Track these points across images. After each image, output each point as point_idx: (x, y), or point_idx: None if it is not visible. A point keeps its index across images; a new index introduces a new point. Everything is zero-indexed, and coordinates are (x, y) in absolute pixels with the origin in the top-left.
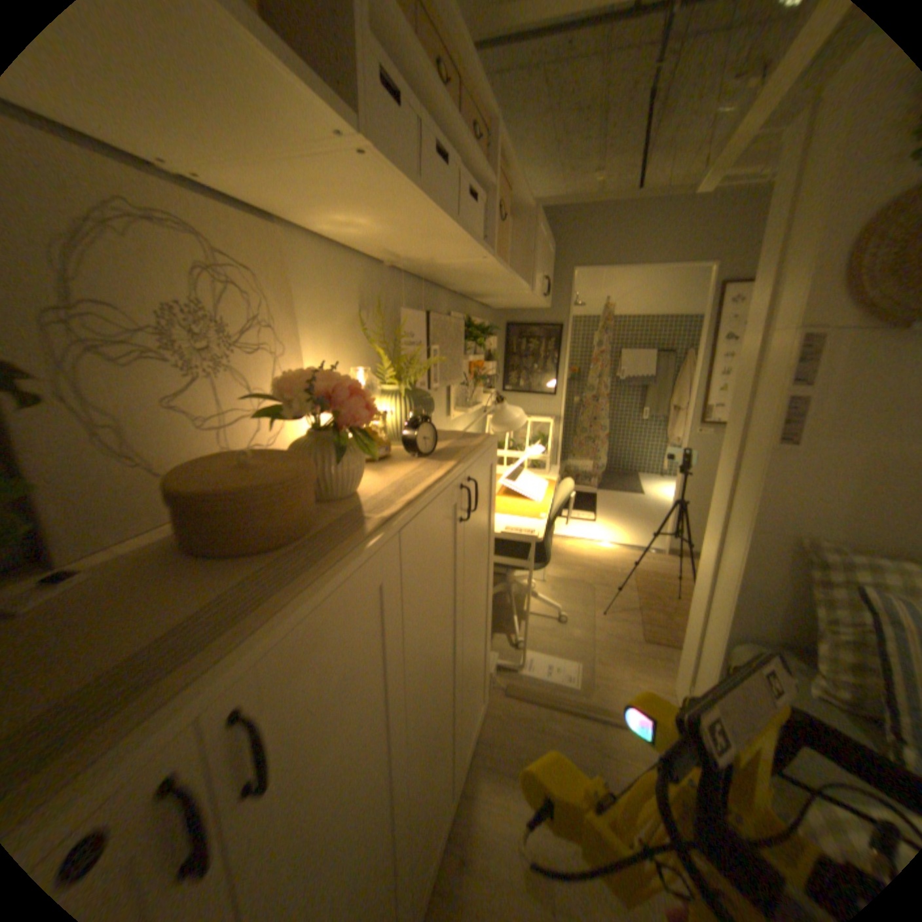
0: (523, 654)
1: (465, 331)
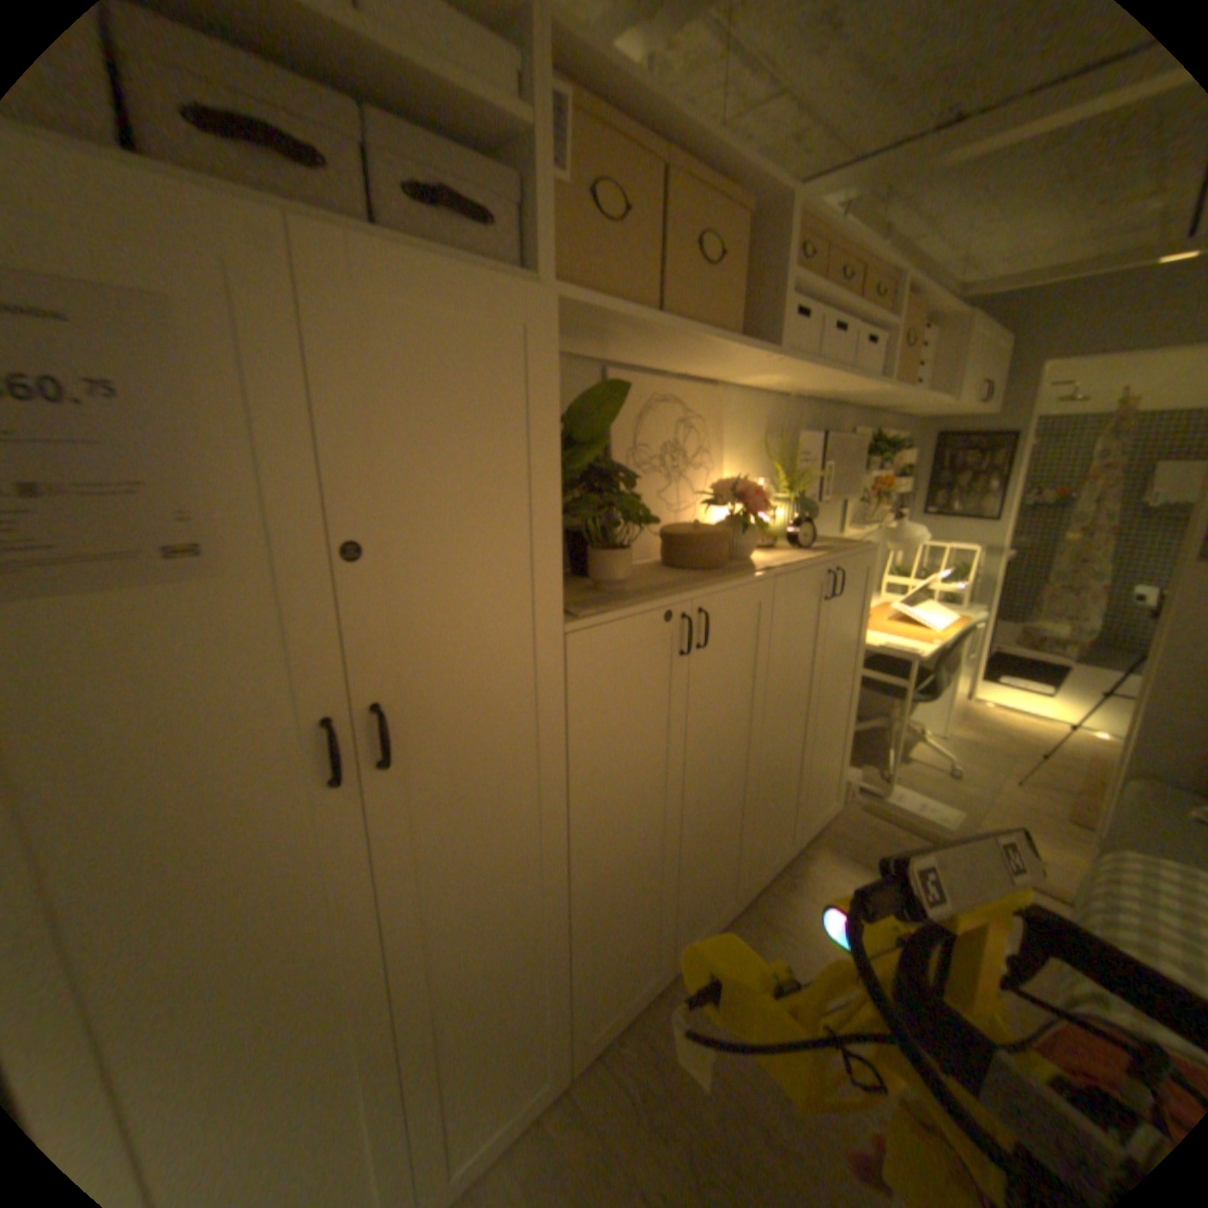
0: (892, 782)
1: (872, 447)
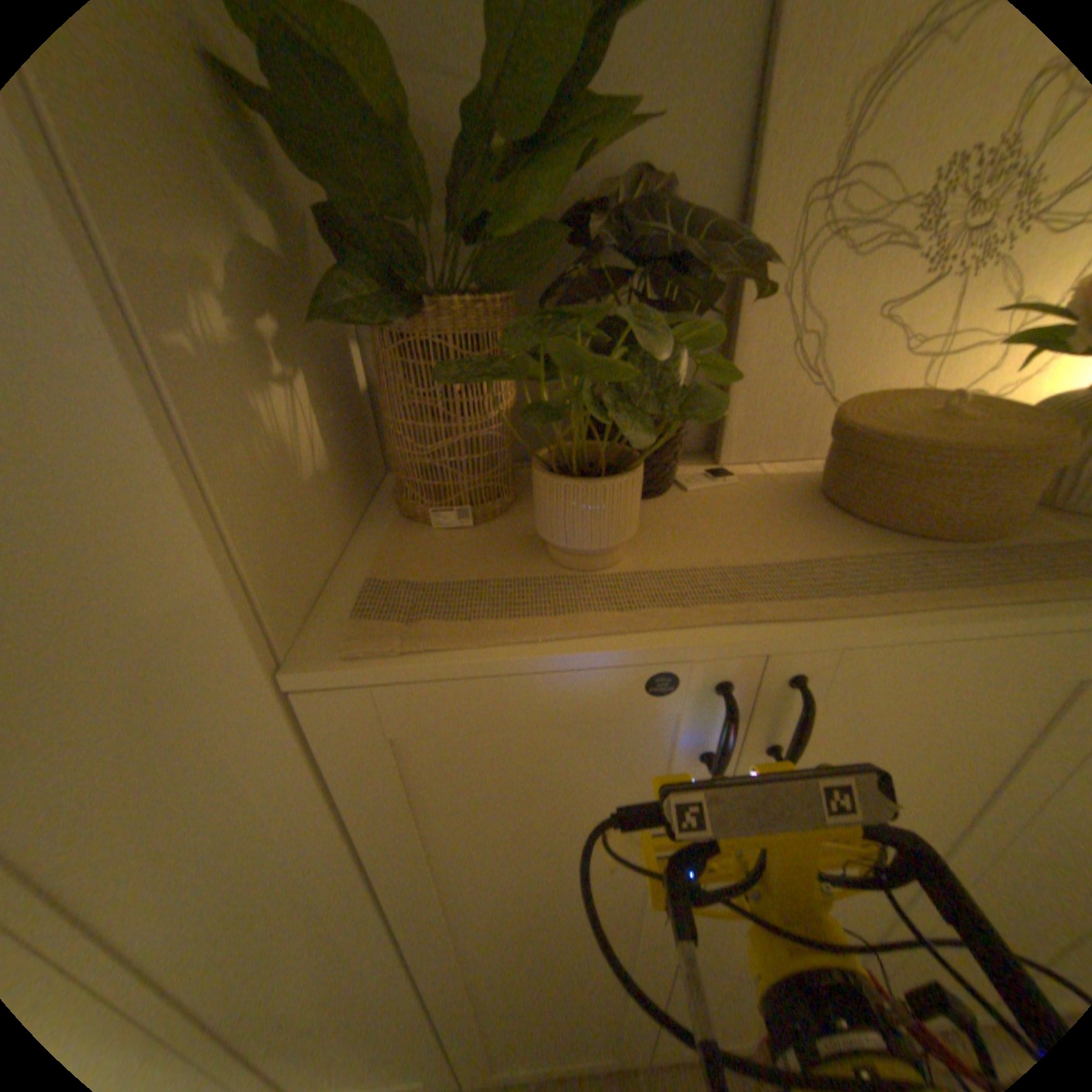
0: None
1: None
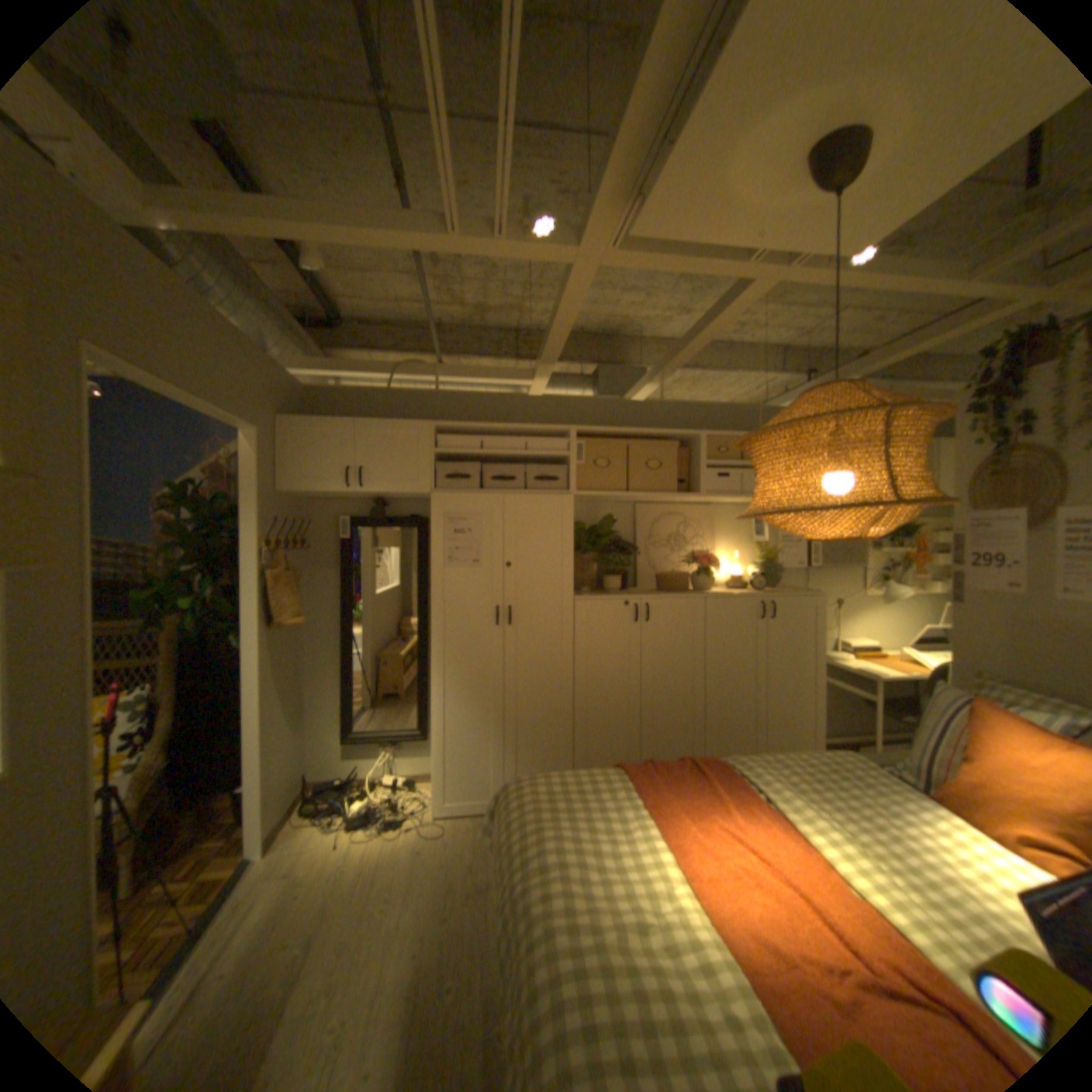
0: None
1: None
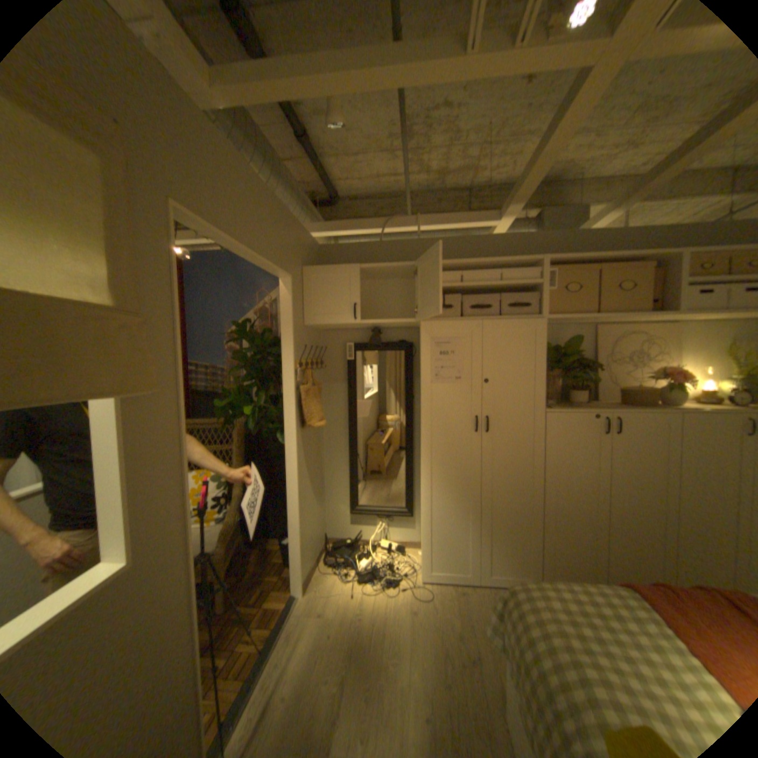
0: None
1: None
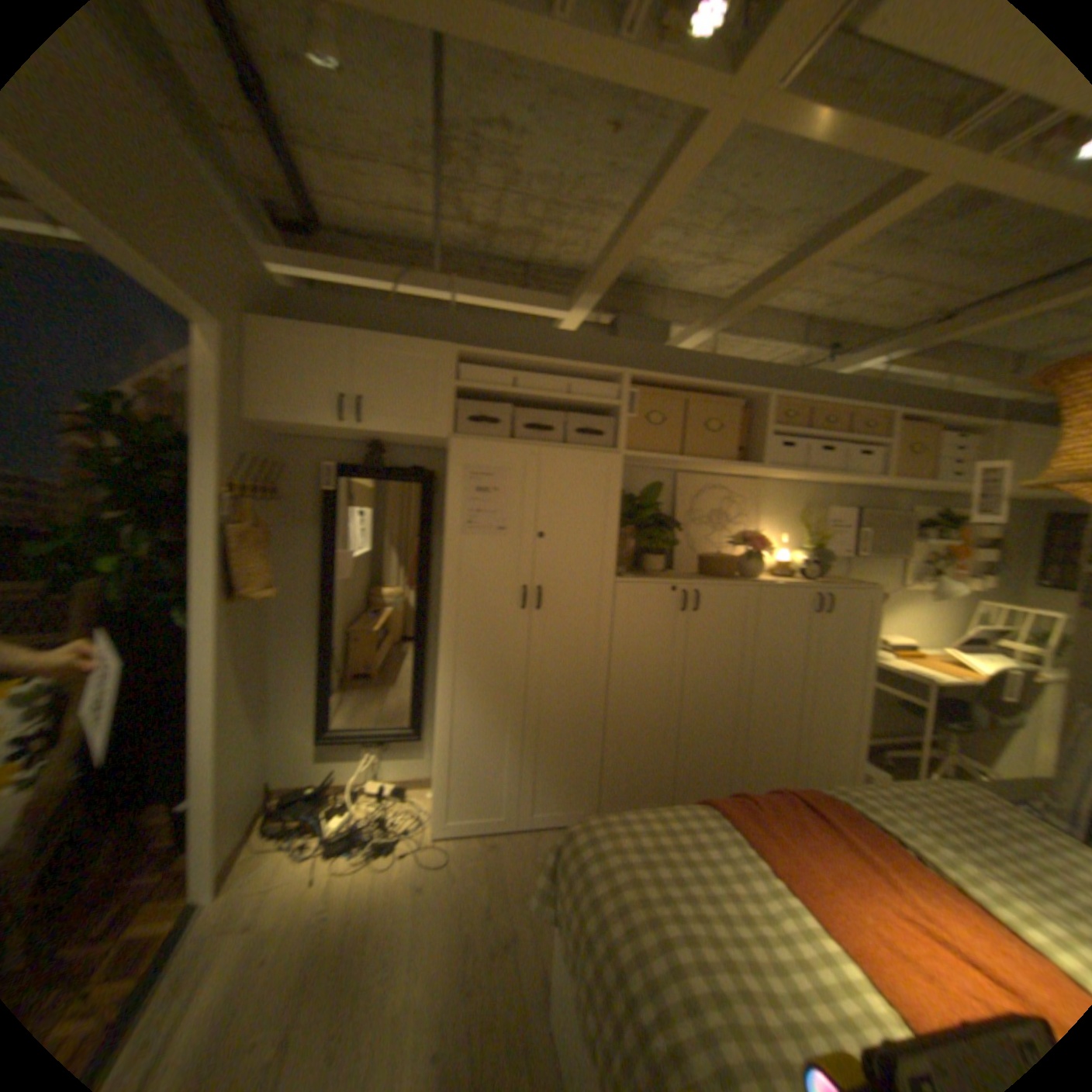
0: None
1: (936, 522)
